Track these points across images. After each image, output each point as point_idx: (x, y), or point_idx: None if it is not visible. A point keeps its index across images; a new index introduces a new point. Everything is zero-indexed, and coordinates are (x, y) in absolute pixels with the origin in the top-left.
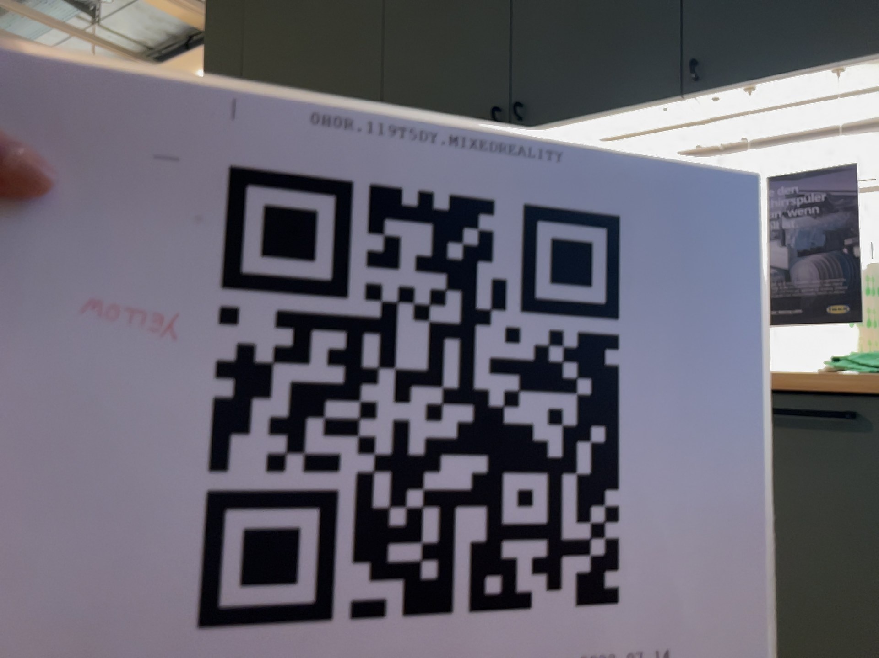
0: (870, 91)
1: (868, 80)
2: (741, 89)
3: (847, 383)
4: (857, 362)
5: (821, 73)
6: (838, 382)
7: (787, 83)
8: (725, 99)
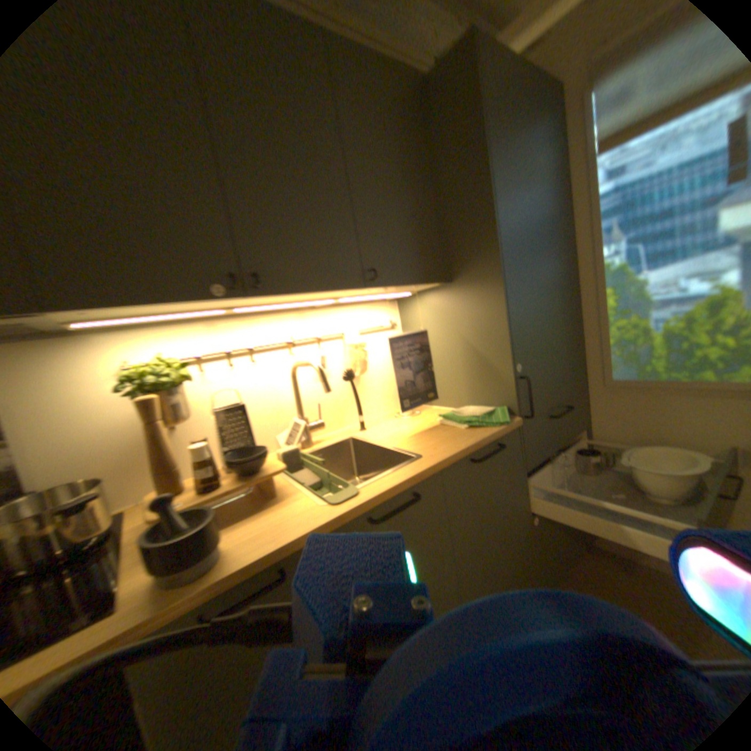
0: (402, 292)
1: (406, 288)
2: (384, 288)
3: (491, 433)
4: (479, 422)
5: (411, 286)
6: (496, 435)
7: (397, 287)
8: (370, 290)
